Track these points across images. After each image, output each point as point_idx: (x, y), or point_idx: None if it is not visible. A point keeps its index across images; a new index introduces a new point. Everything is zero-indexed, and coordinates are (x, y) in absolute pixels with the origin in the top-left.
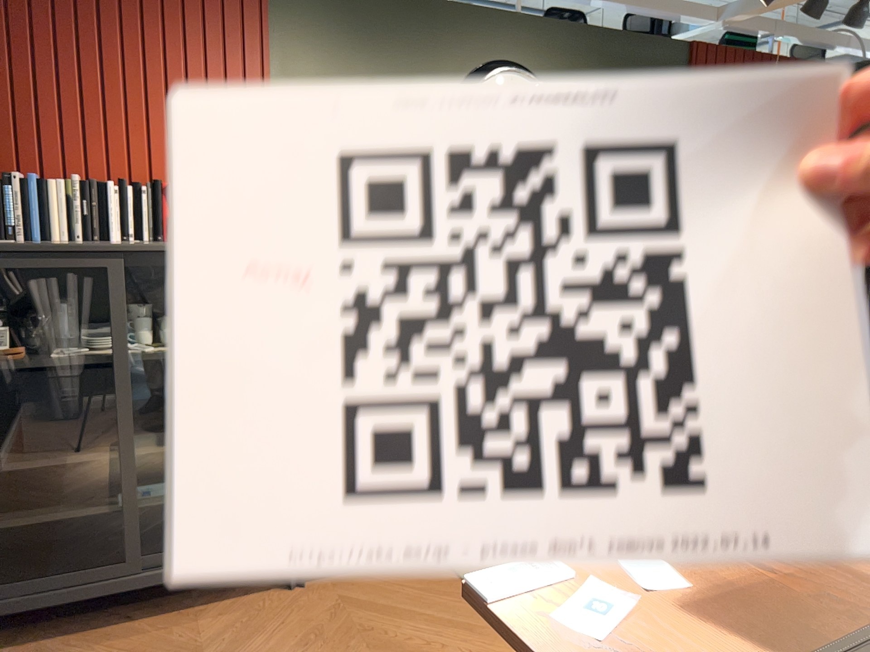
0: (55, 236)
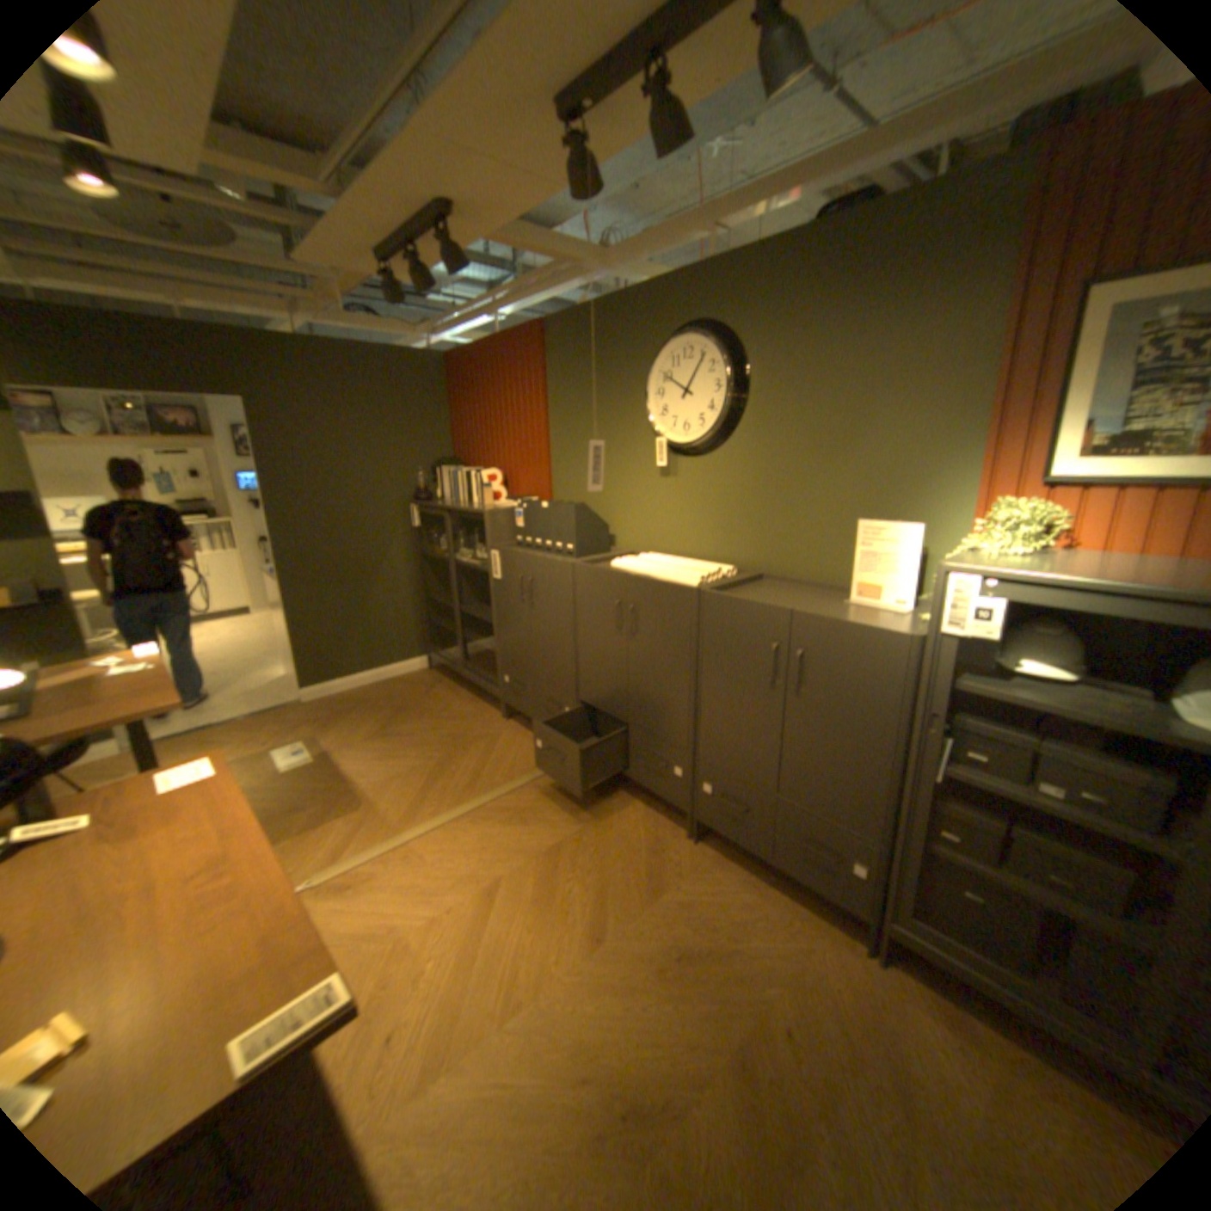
0: (460, 499)
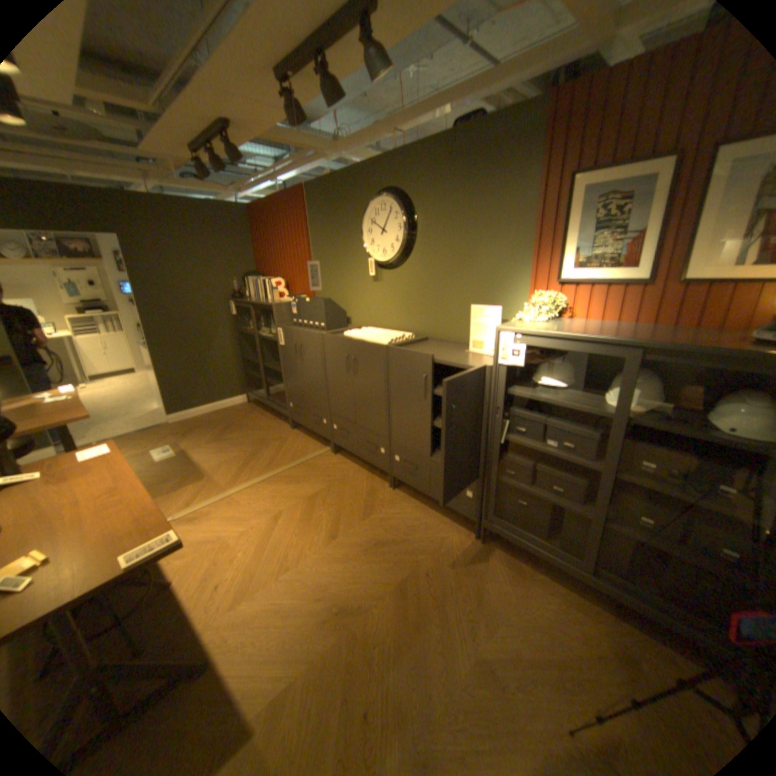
0: (260, 297)
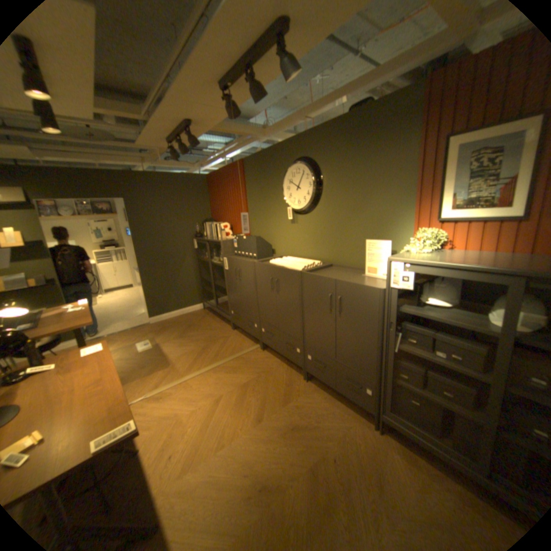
0: (213, 236)
